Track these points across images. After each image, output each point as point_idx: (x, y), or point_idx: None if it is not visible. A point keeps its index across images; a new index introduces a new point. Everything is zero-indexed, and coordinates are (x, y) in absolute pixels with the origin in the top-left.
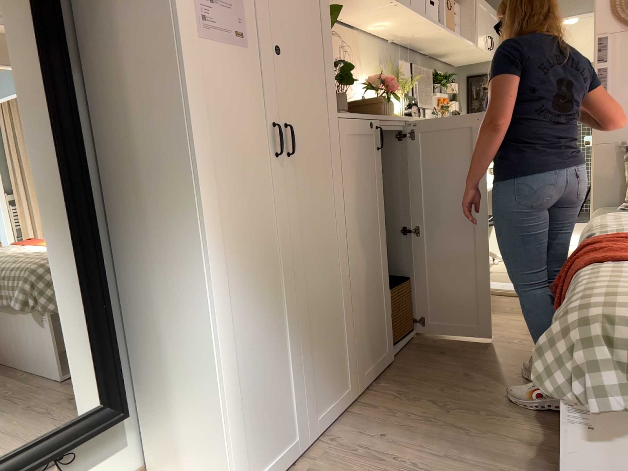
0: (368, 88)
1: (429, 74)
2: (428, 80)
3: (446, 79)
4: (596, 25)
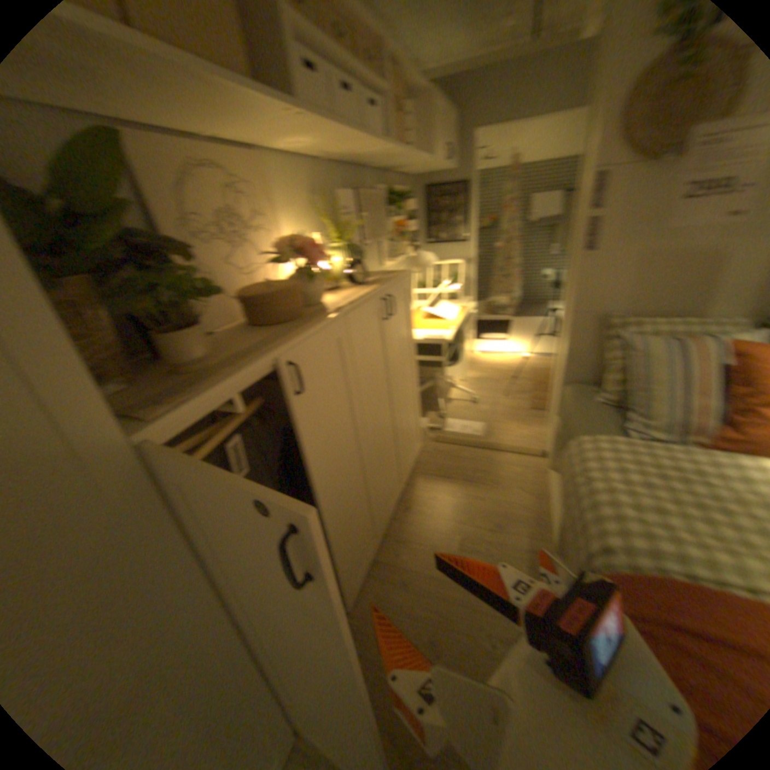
0: (284, 261)
1: (389, 193)
2: (387, 201)
3: (408, 194)
4: (601, 151)
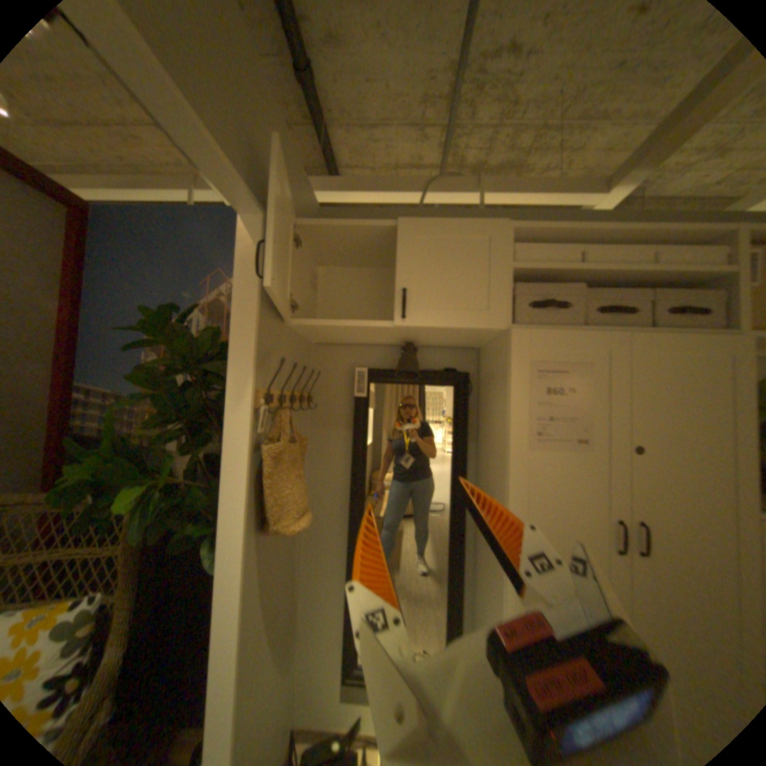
0: None
1: None
2: None
3: None
4: None
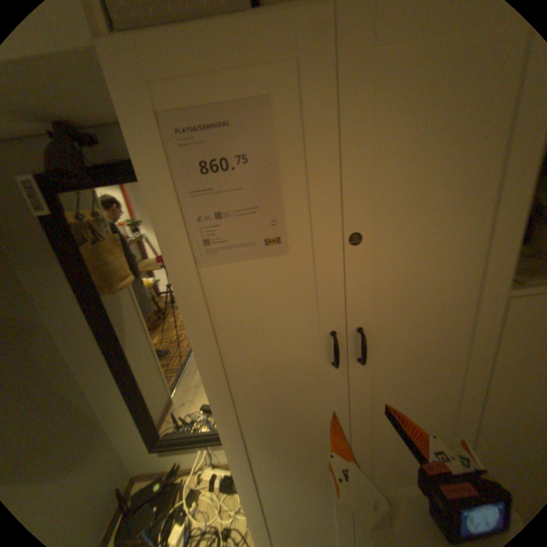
0: None
1: None
2: None
3: None
4: None
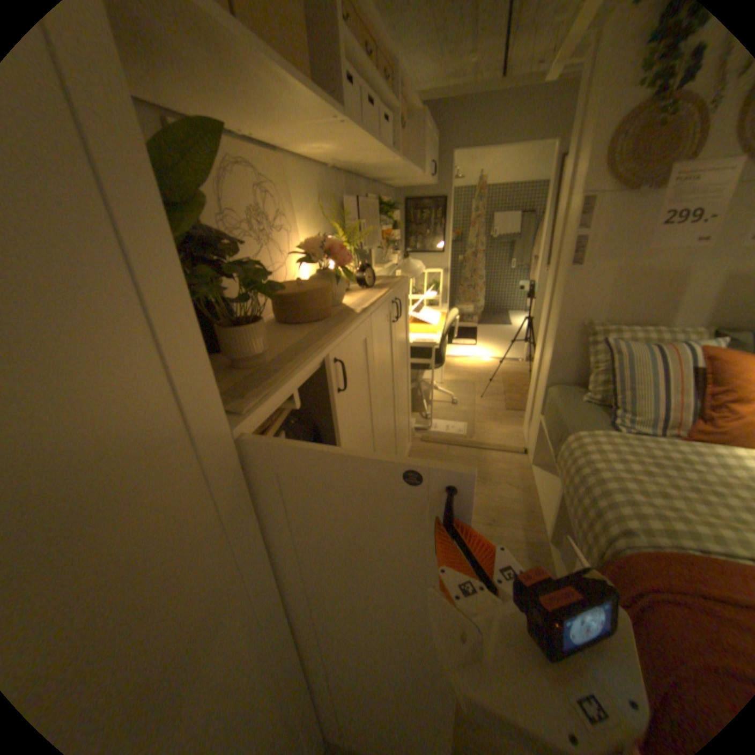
0: (309, 261)
1: (377, 202)
2: (376, 210)
3: (390, 205)
4: (588, 179)
